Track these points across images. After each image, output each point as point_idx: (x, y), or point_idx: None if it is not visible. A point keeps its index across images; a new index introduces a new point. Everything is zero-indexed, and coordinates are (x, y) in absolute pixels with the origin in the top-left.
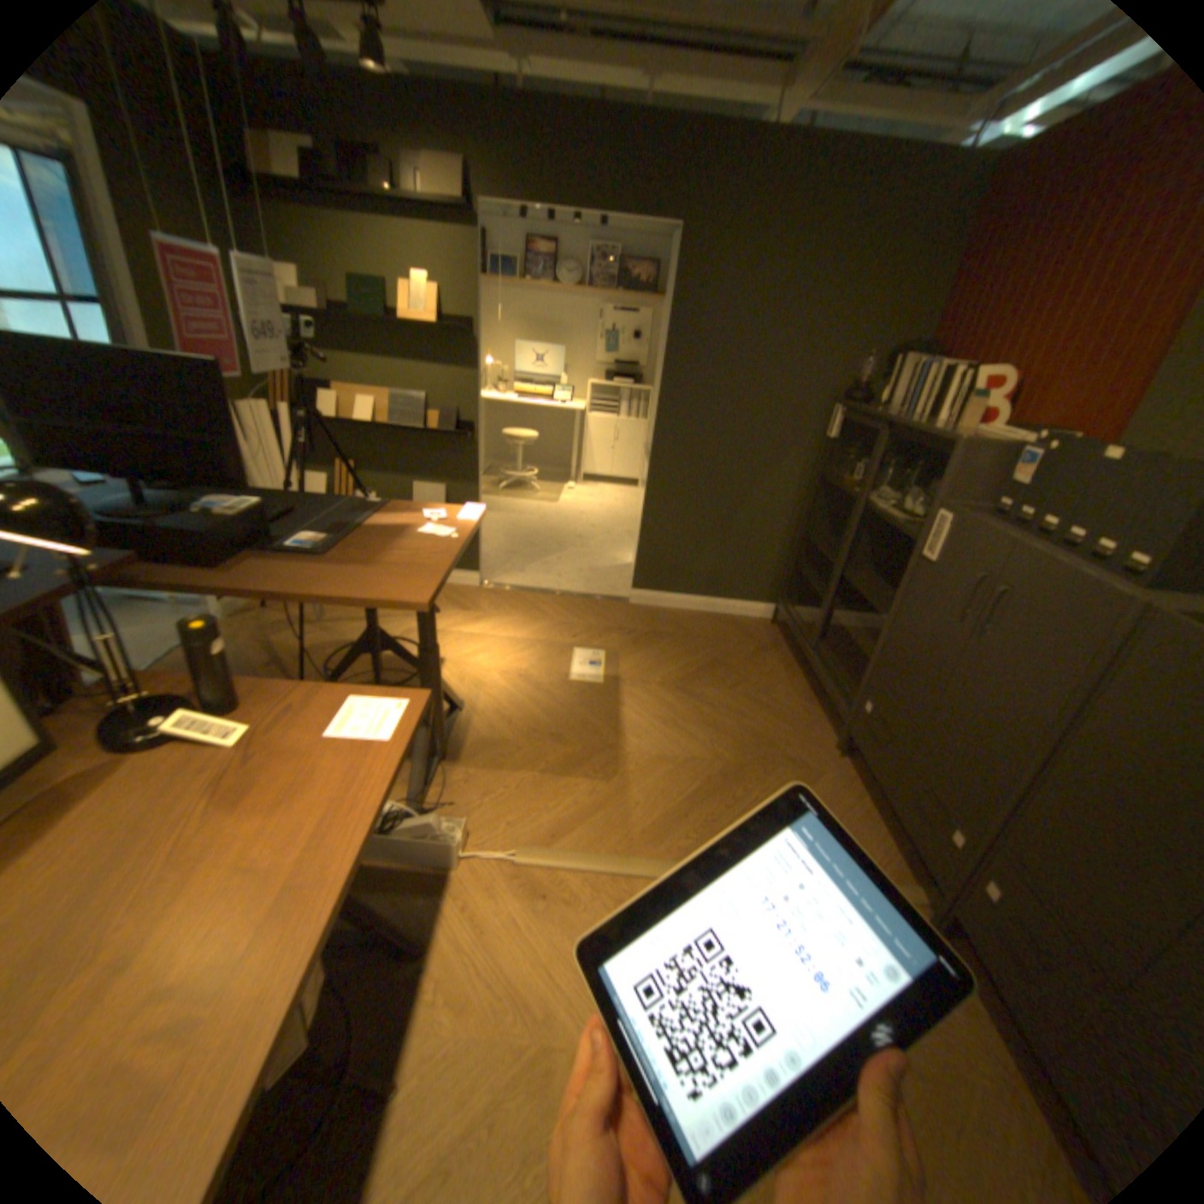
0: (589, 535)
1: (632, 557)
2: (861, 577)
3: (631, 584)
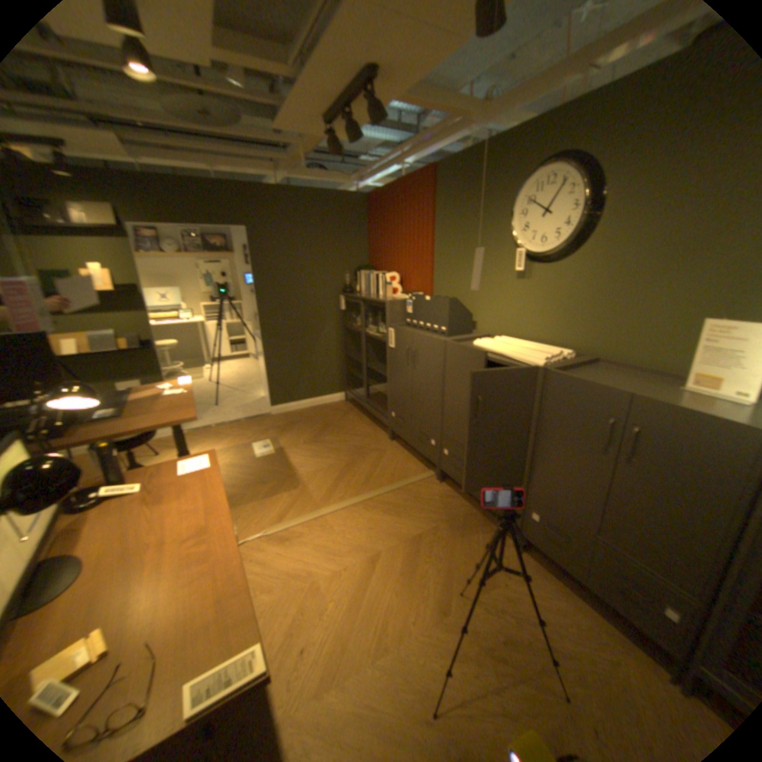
0: (232, 389)
1: (263, 393)
2: (374, 365)
3: (269, 405)
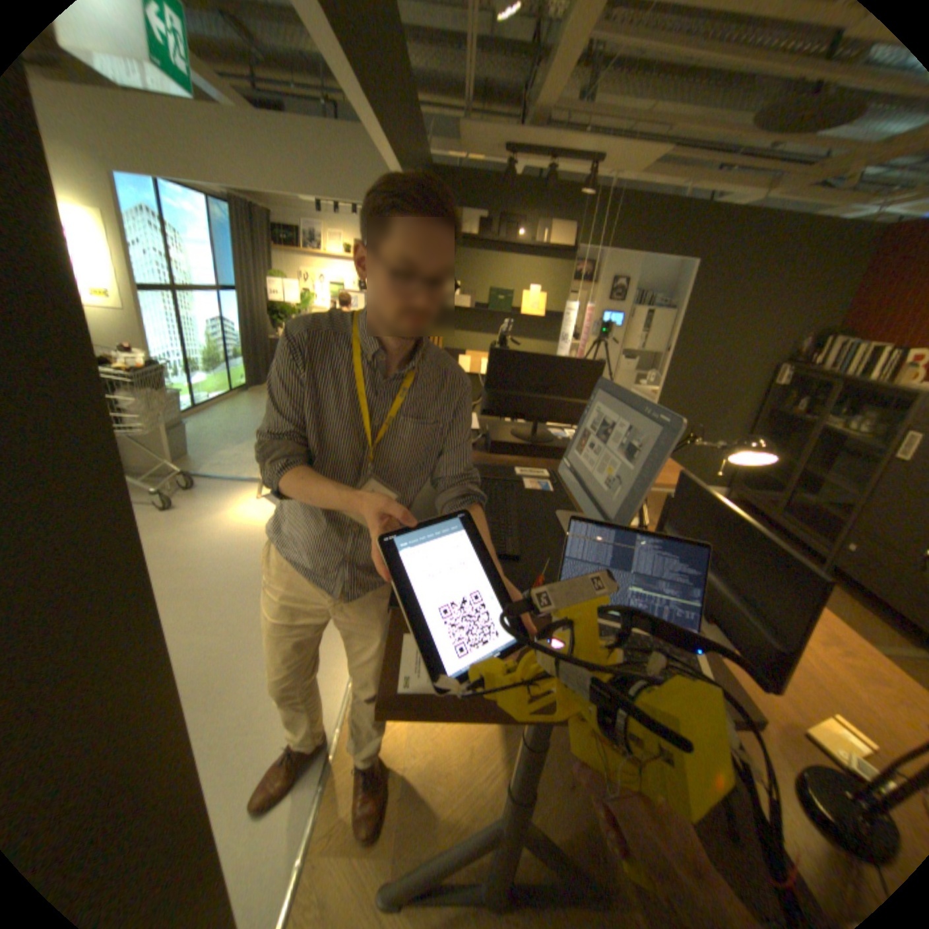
0: None
1: None
2: (820, 471)
3: None
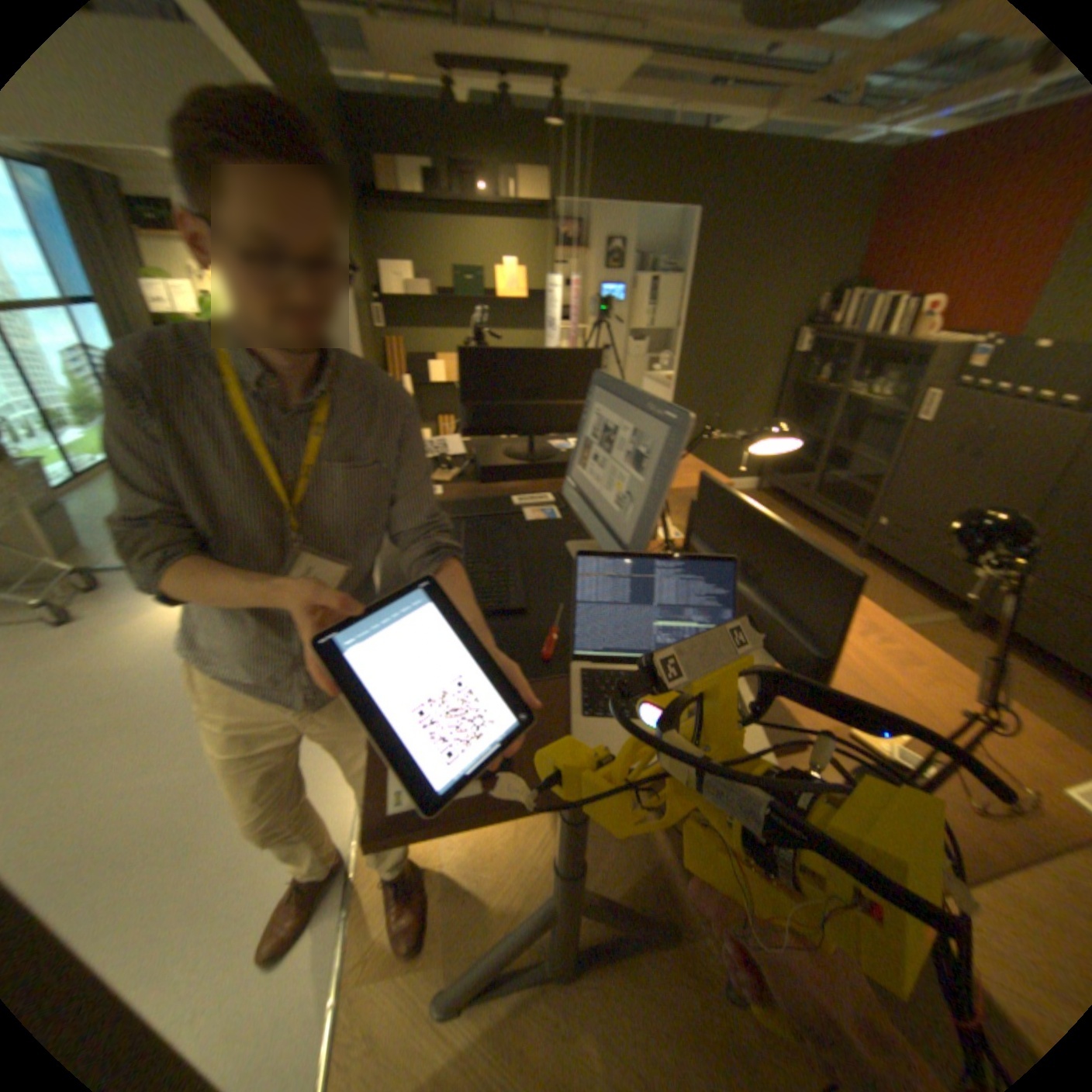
0: None
1: None
2: (848, 445)
3: None
